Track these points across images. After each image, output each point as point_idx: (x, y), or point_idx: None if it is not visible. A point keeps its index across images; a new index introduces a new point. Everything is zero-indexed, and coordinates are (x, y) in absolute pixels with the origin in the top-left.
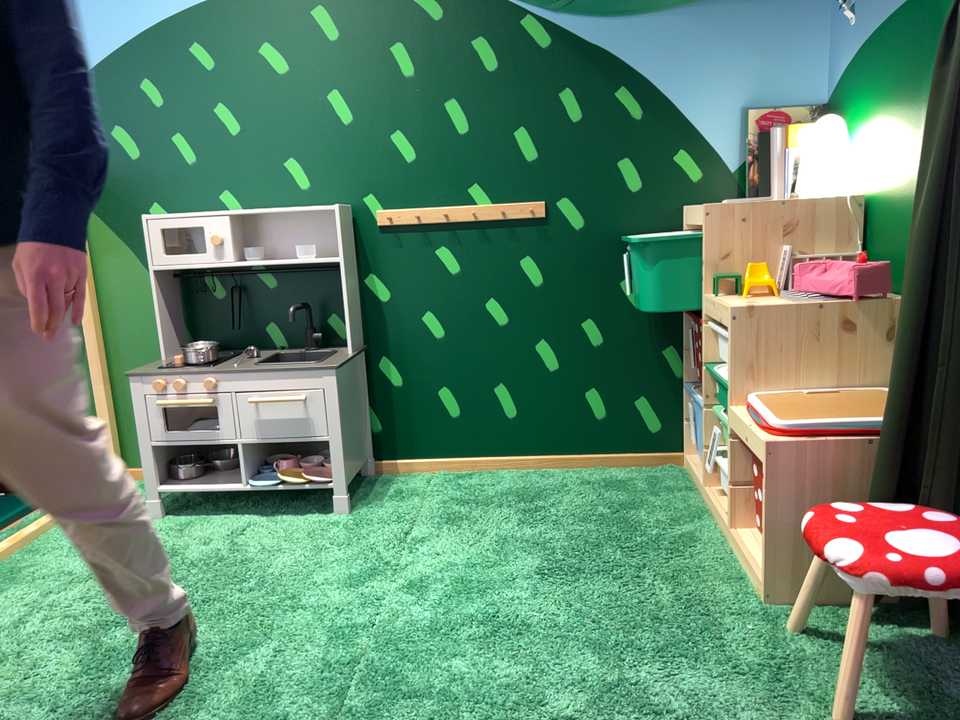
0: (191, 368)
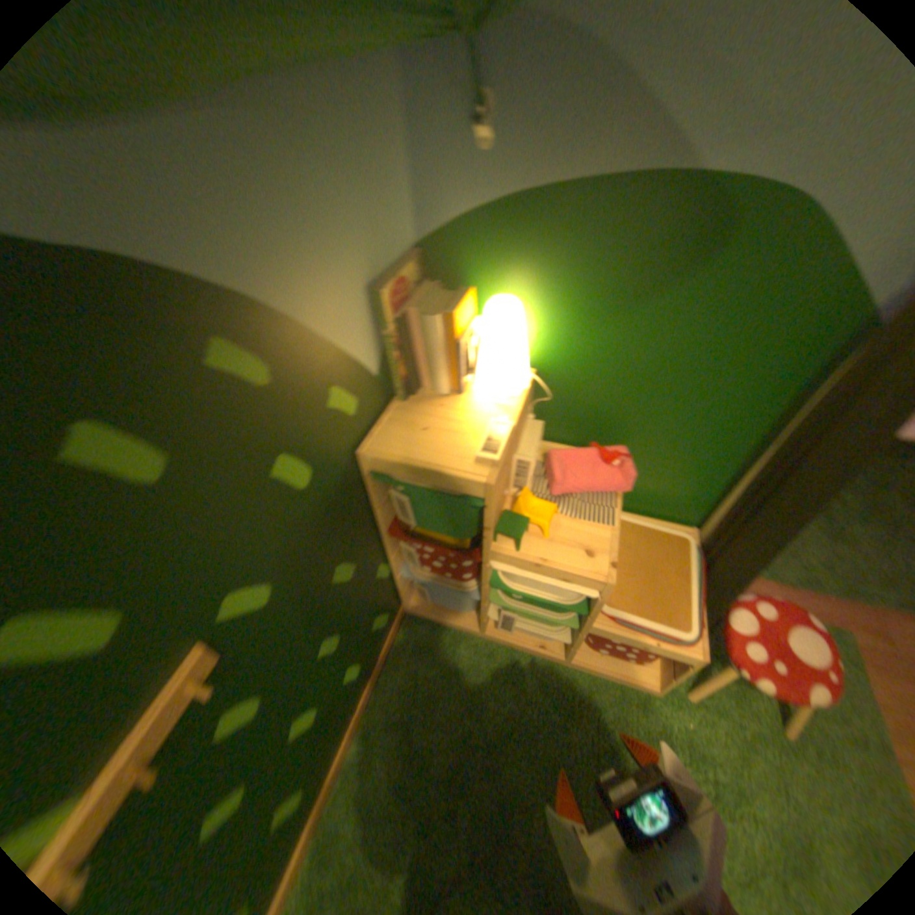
0: None
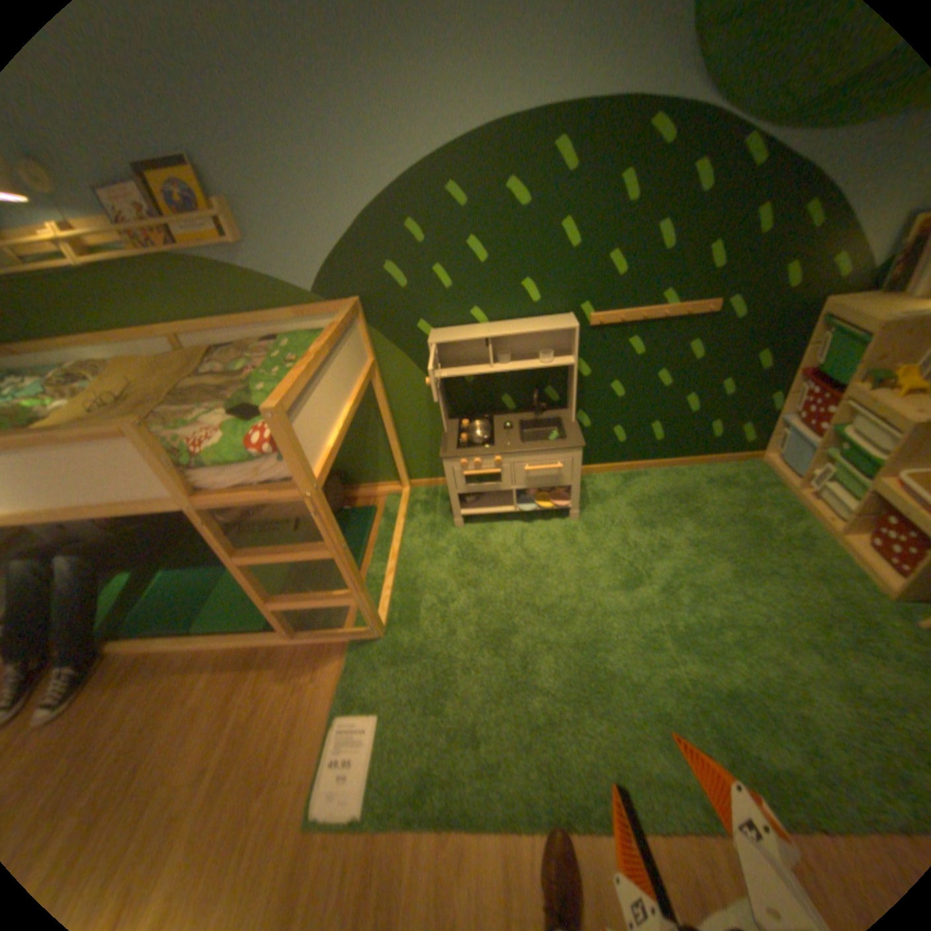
0: (477, 447)
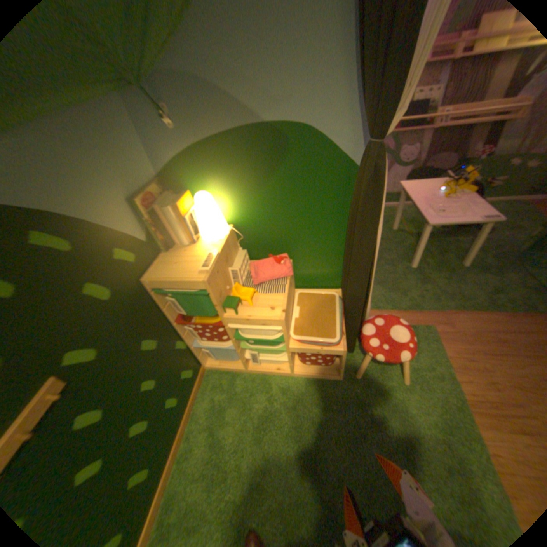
0: None
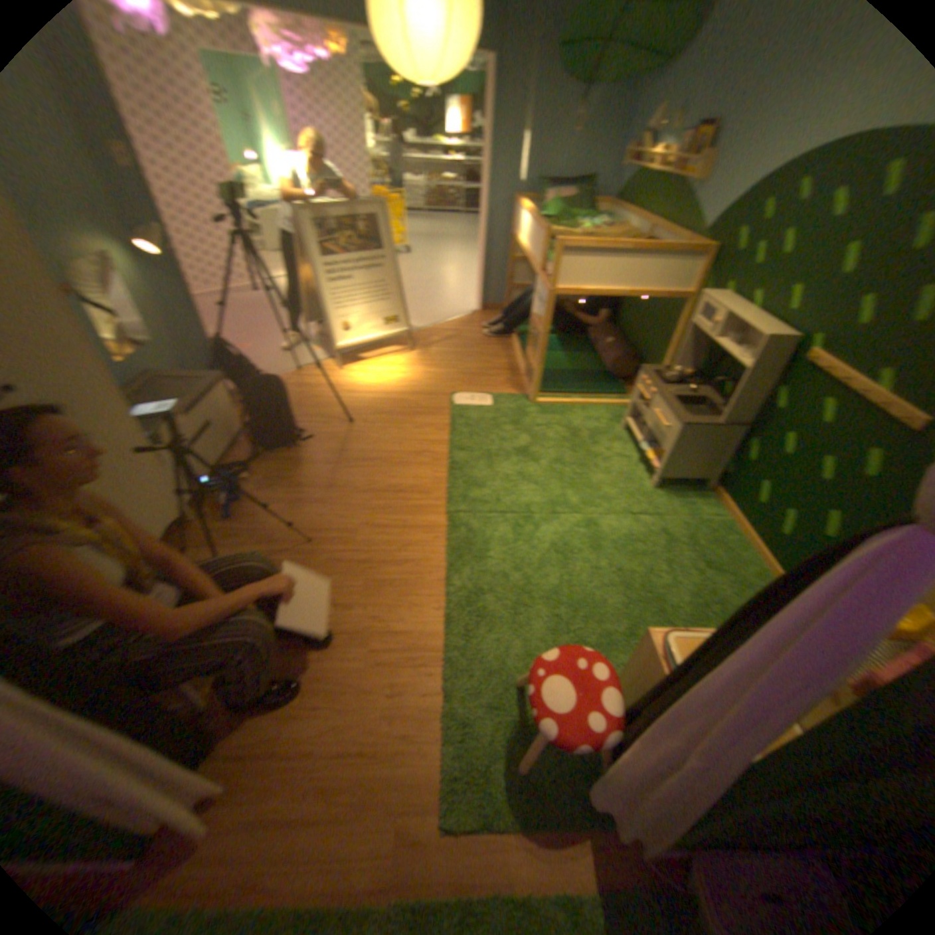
0: (660, 381)
